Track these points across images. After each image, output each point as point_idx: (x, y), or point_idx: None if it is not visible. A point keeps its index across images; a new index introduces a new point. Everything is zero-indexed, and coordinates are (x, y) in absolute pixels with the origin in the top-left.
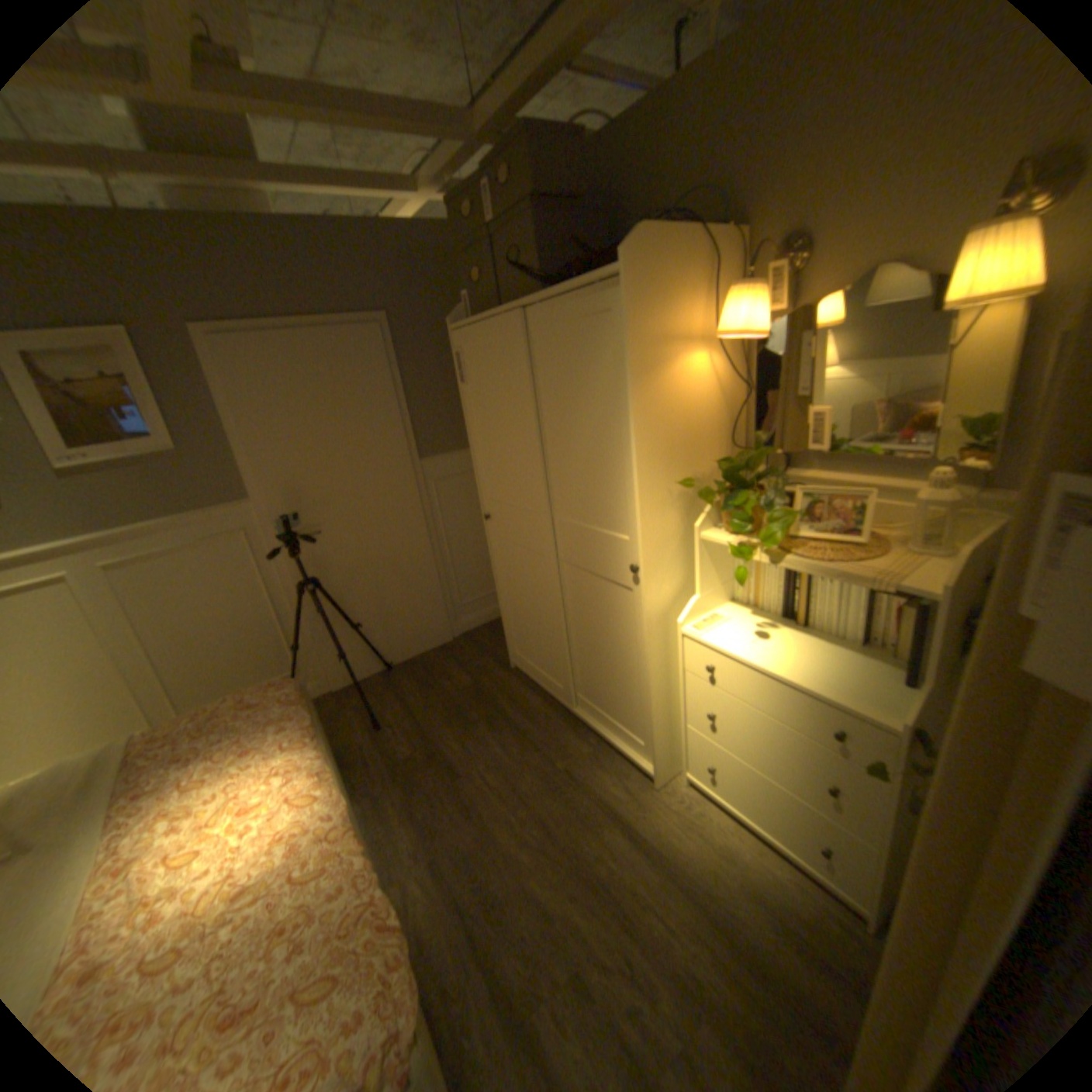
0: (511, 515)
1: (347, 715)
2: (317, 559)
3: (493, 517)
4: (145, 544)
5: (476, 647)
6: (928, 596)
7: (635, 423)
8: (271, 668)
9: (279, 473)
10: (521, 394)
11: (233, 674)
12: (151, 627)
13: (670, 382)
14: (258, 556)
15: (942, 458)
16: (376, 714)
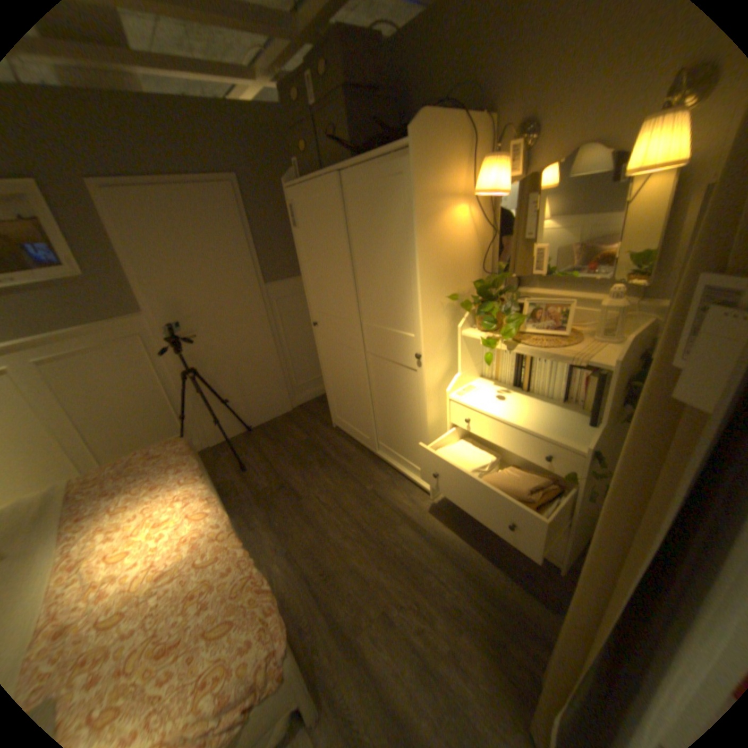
0: (331, 322)
1: (221, 462)
2: (193, 356)
3: (318, 324)
4: (64, 346)
5: (308, 414)
6: (605, 367)
7: (418, 255)
8: (164, 432)
9: (161, 294)
10: (337, 235)
11: (137, 437)
12: (73, 406)
13: (442, 226)
14: (149, 354)
15: (617, 278)
16: (241, 461)
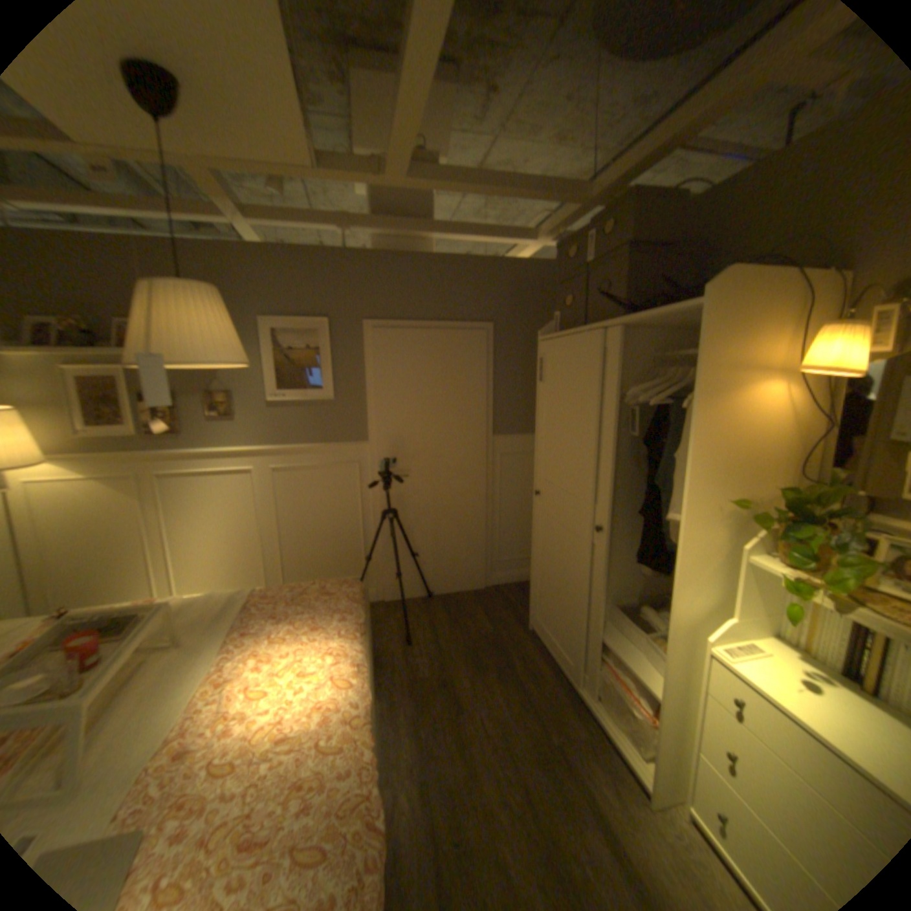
0: (558, 495)
1: (390, 624)
2: (400, 495)
3: (542, 494)
4: (298, 459)
5: (503, 600)
6: None
7: (695, 437)
8: (348, 569)
9: (391, 427)
10: (588, 396)
11: (323, 565)
12: (286, 516)
13: (740, 405)
14: (362, 483)
15: None
16: (411, 631)
